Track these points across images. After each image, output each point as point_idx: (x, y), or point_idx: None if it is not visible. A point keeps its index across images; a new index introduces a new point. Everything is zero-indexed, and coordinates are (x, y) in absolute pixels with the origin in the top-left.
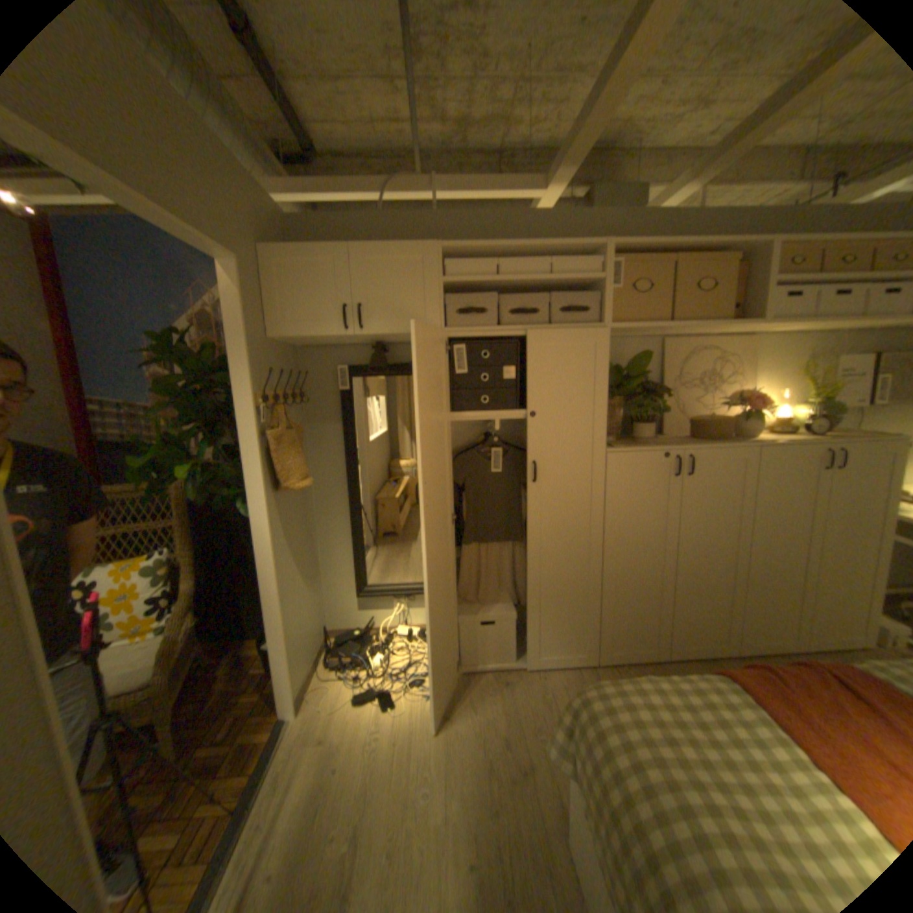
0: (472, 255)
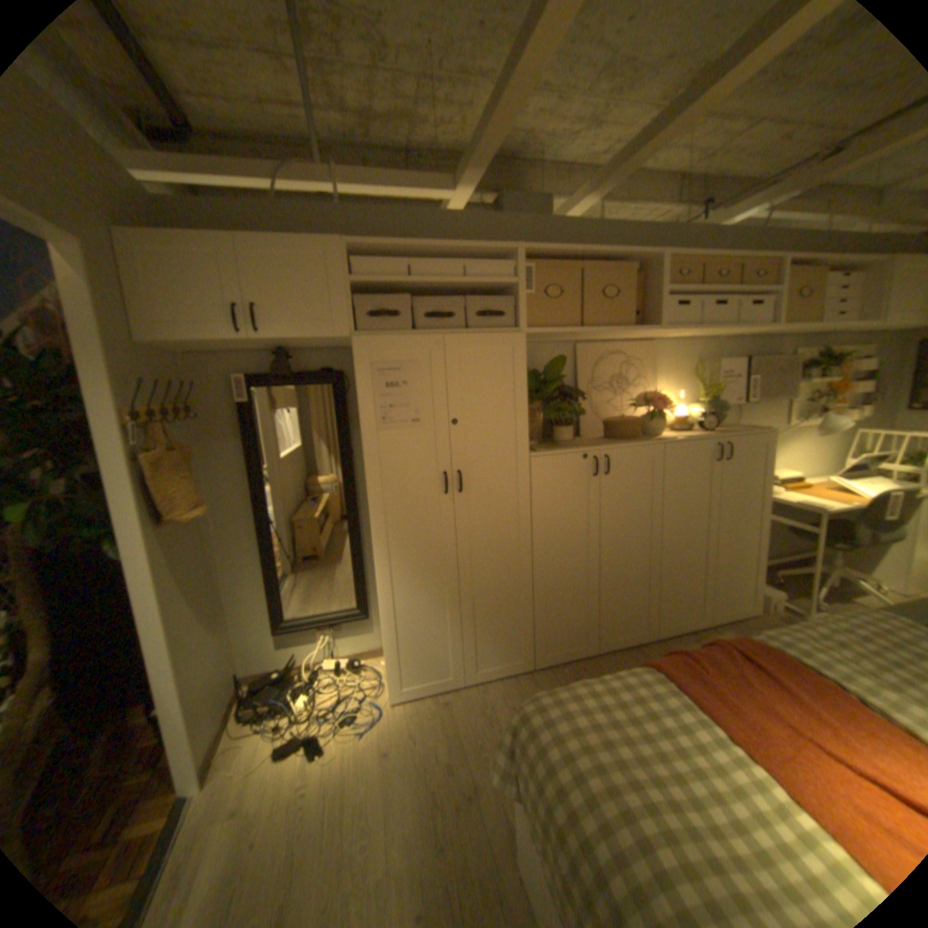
0: (381, 253)
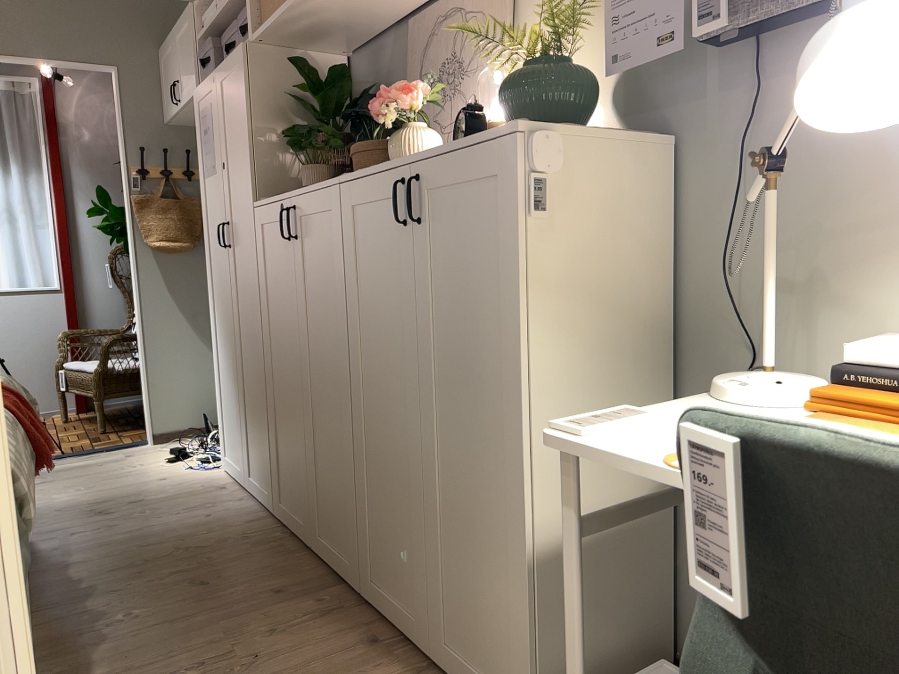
0: None
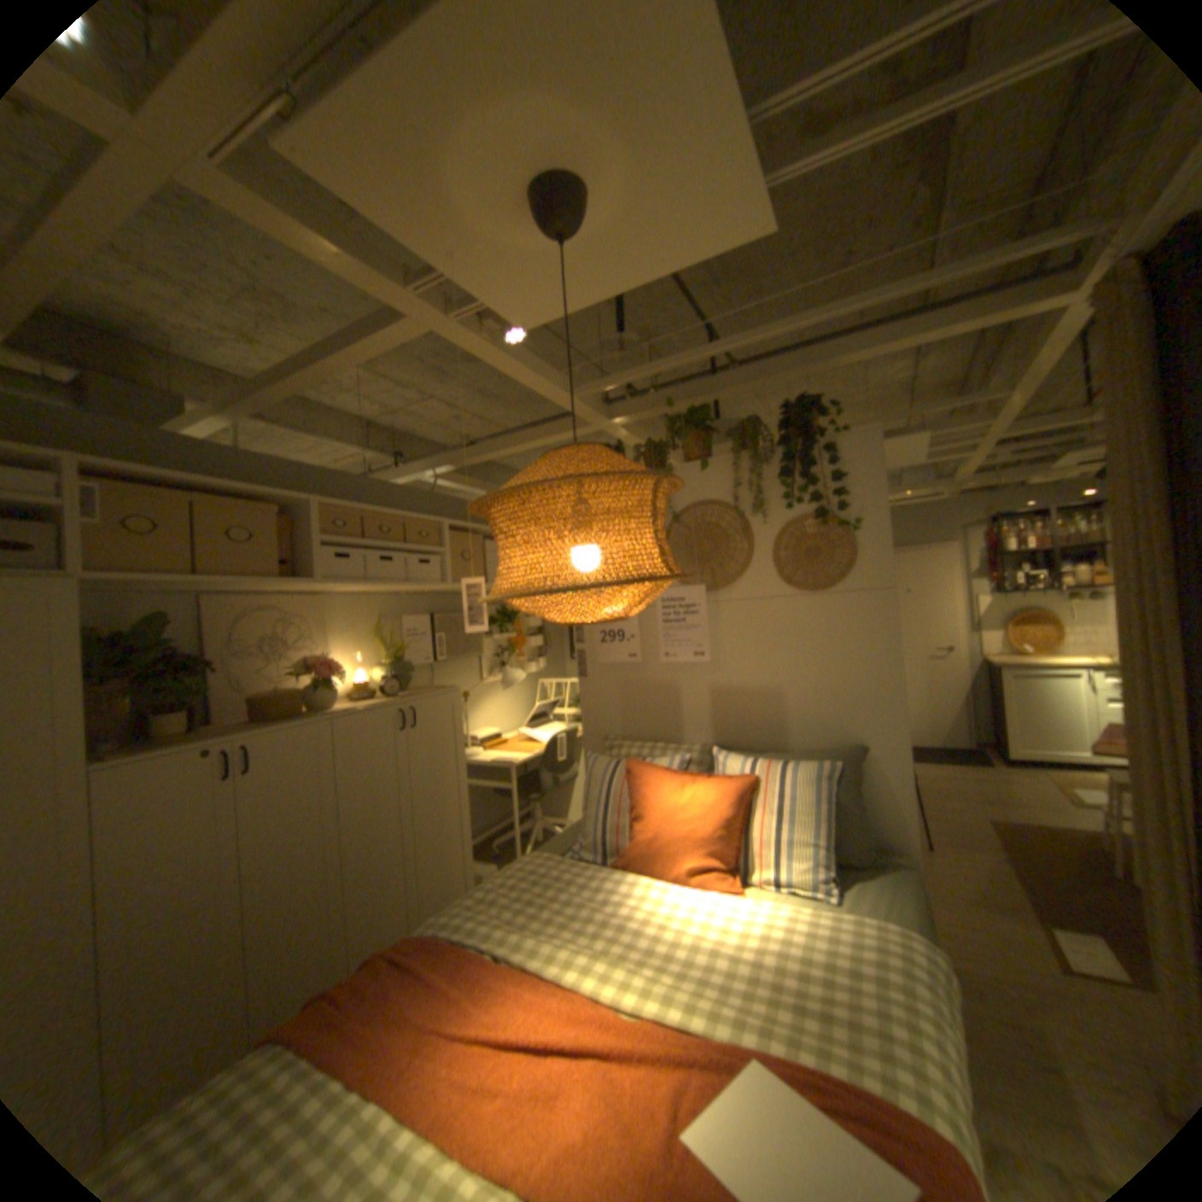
0: None
